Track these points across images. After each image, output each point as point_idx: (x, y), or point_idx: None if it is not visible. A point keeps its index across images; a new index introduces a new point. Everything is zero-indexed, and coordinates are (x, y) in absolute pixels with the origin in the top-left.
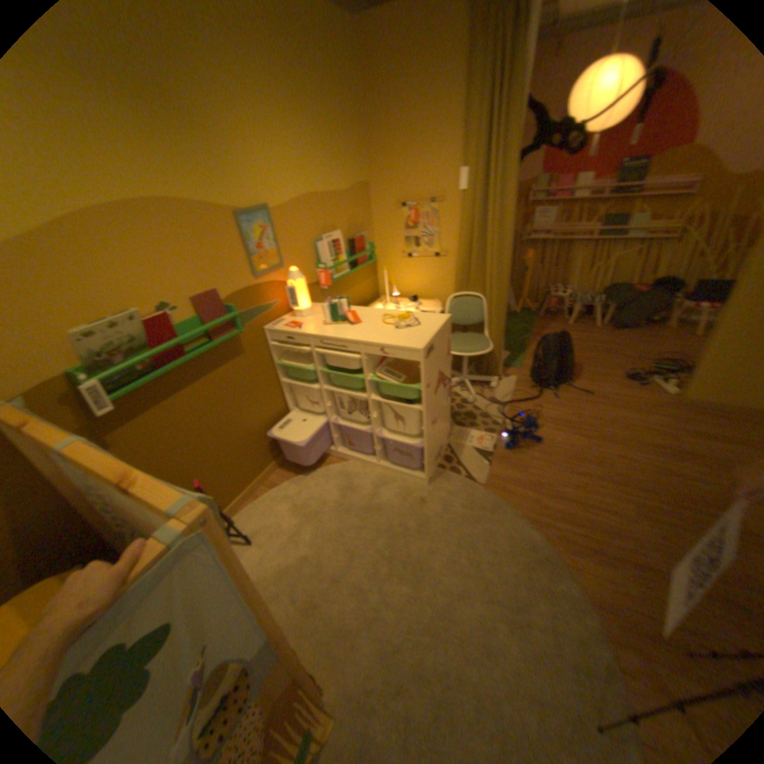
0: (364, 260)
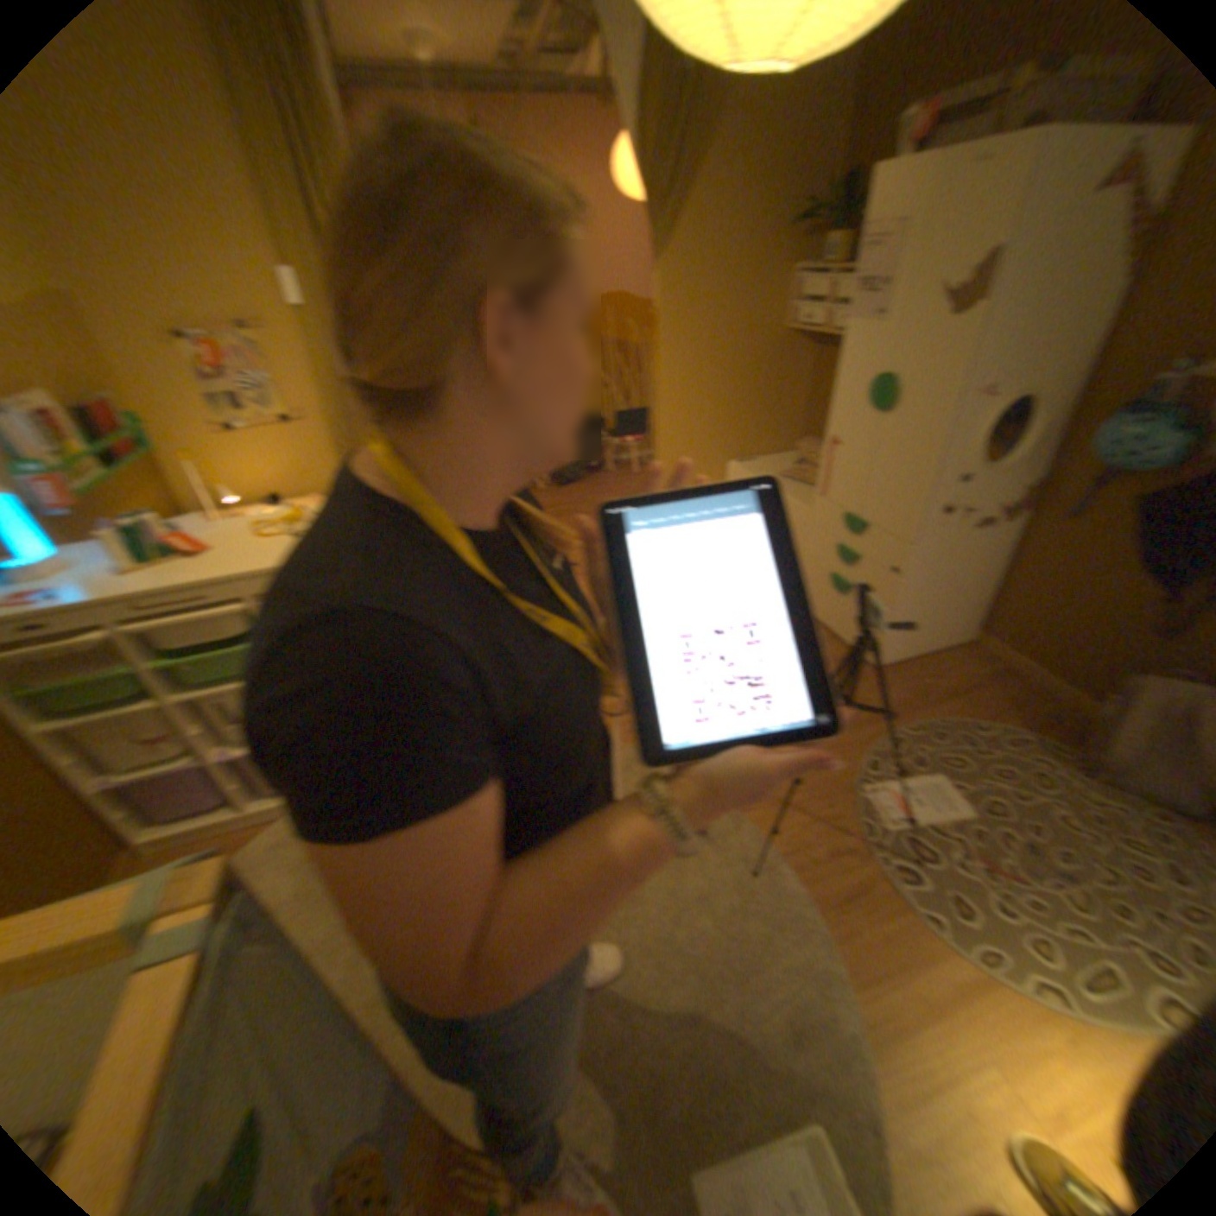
0: (119, 447)
